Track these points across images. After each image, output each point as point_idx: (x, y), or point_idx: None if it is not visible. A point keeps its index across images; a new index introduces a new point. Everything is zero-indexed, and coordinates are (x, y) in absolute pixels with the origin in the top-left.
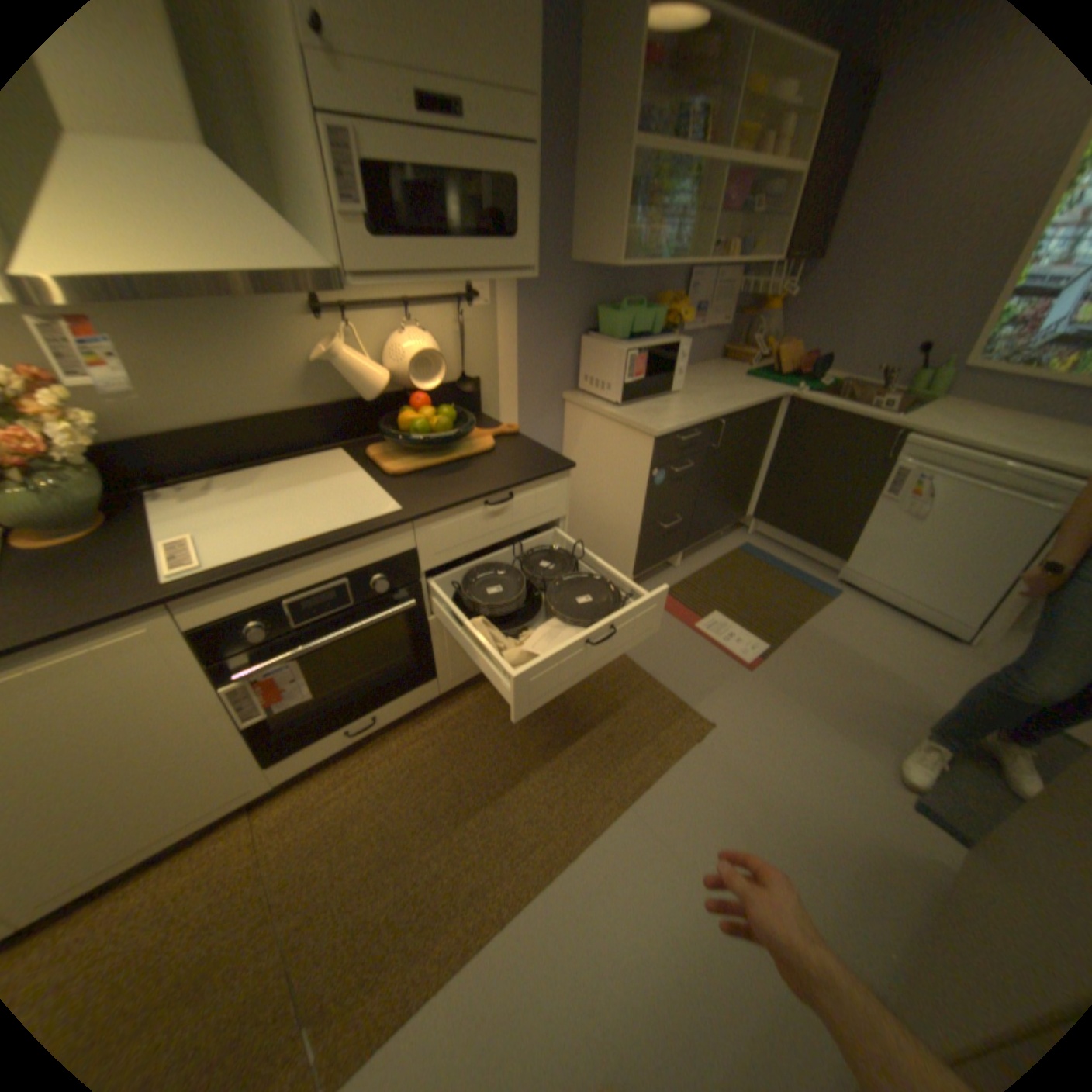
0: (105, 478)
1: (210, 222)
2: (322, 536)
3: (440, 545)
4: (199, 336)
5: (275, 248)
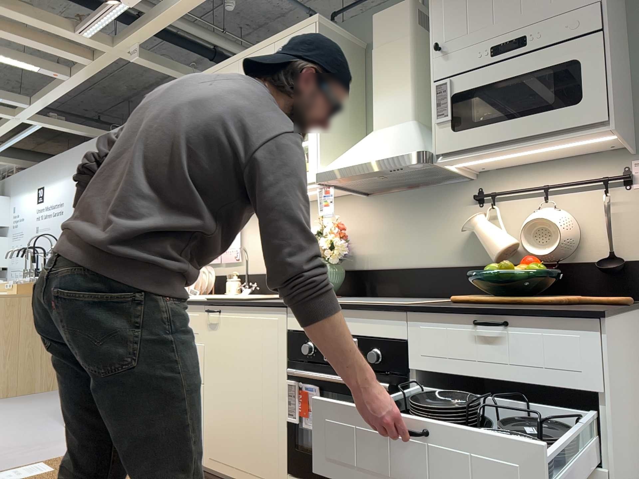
0: (357, 288)
1: (385, 145)
2: (355, 303)
3: (426, 348)
4: (414, 217)
5: (400, 148)
